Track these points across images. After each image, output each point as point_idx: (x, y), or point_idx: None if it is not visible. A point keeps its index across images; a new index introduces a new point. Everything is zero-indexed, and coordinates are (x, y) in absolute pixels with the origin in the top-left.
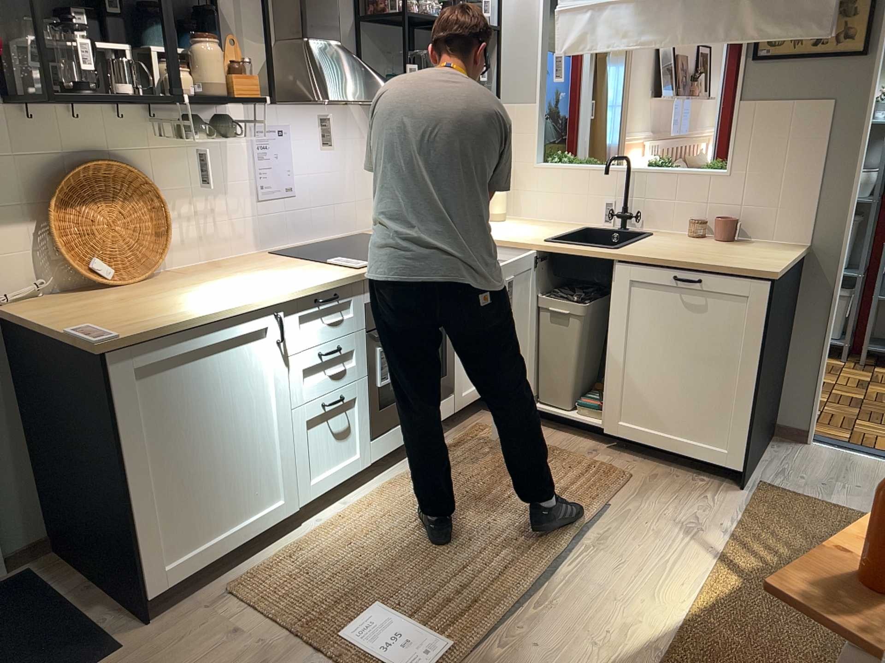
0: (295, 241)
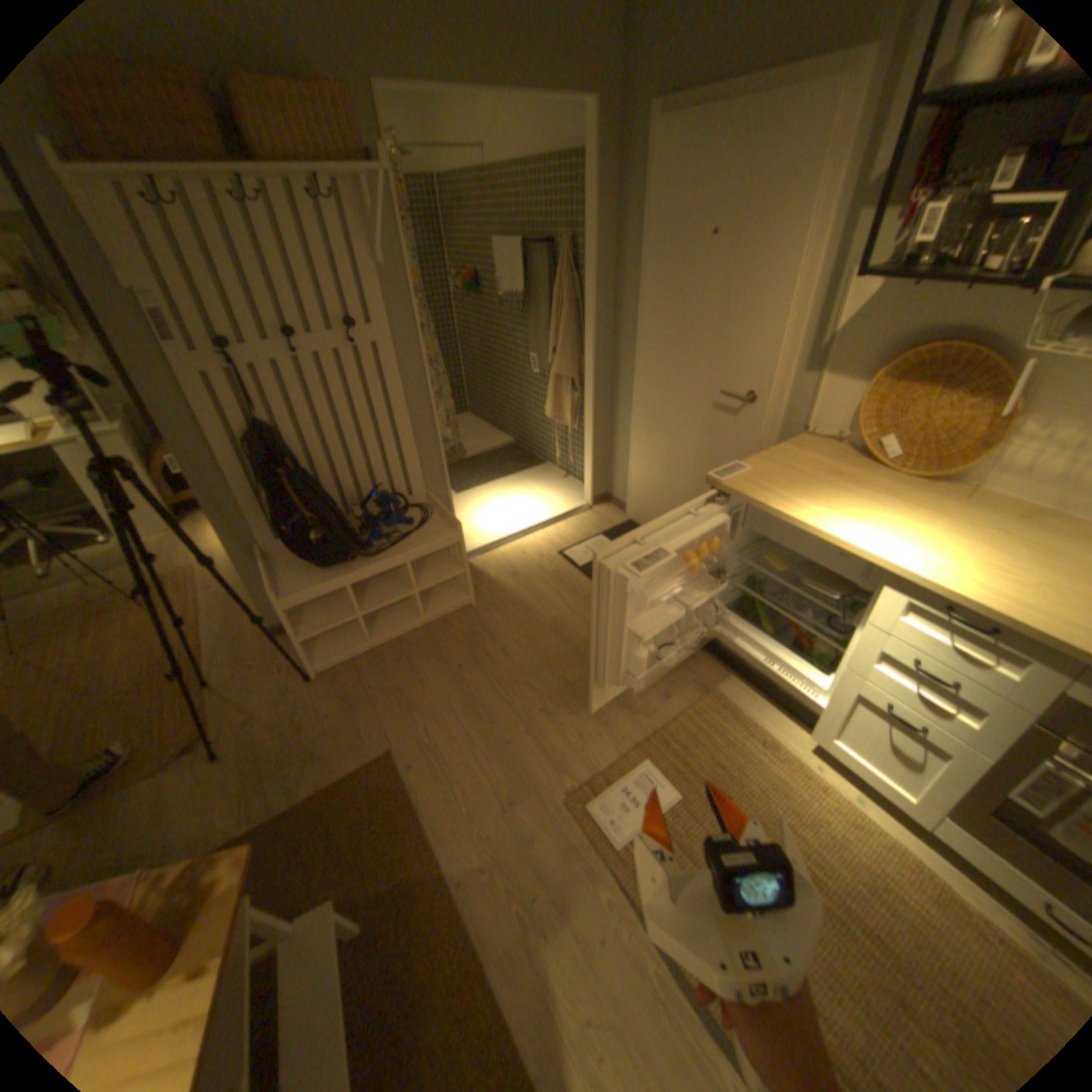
0: None
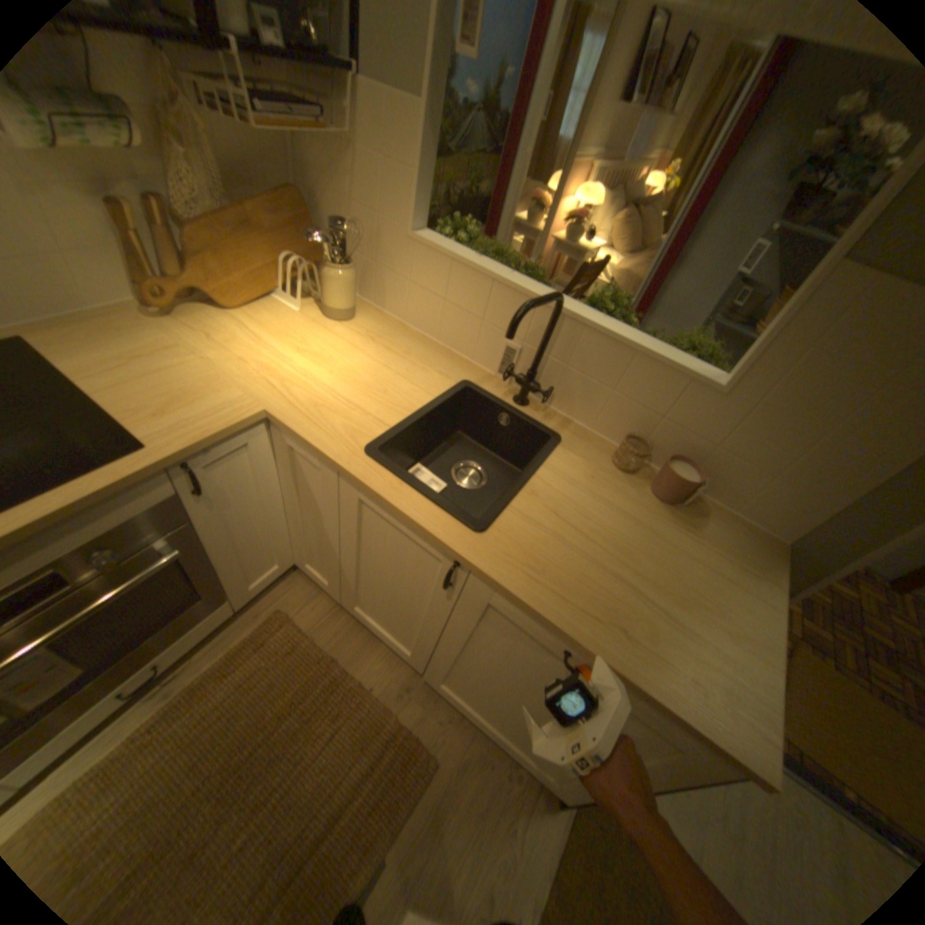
0: None
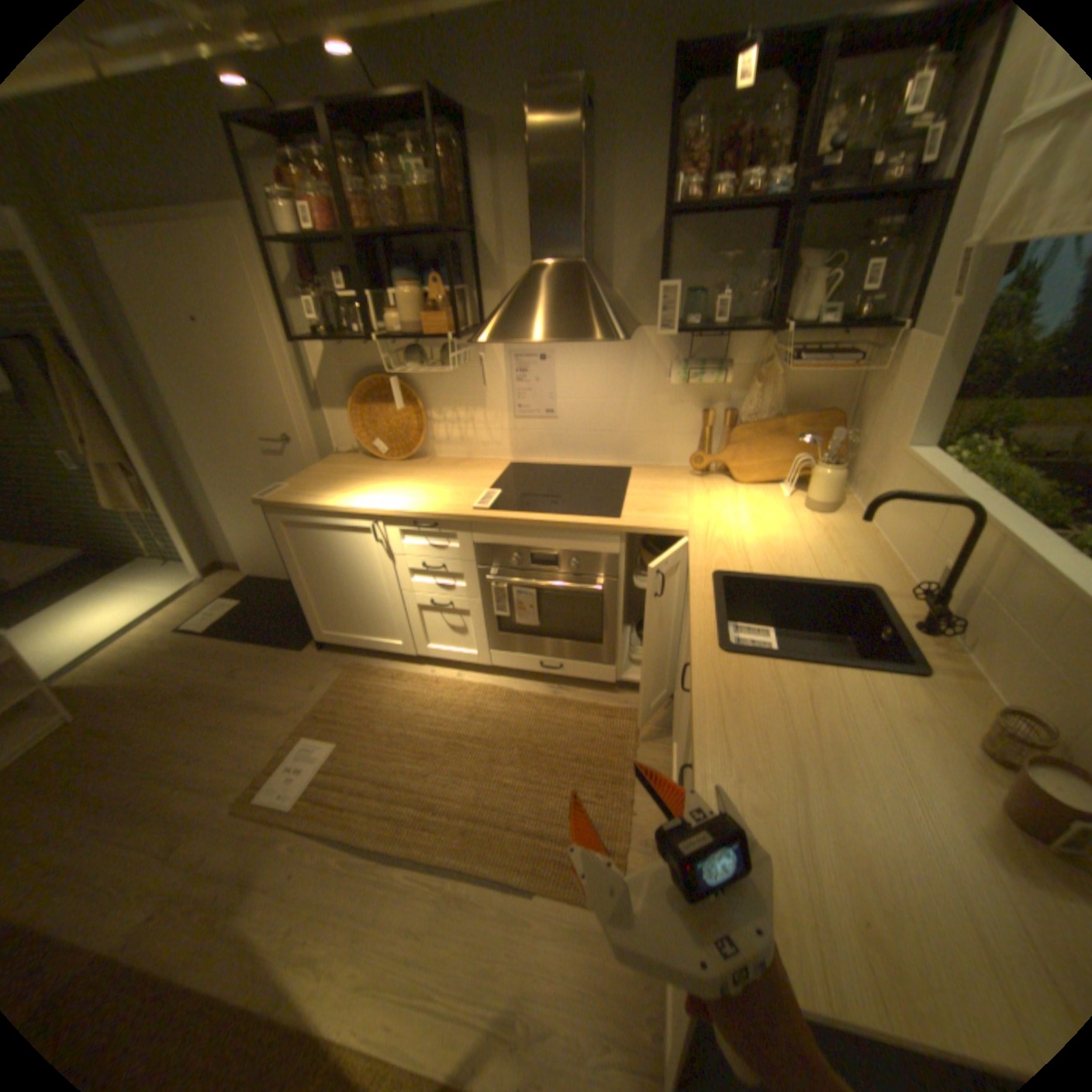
0: (554, 458)
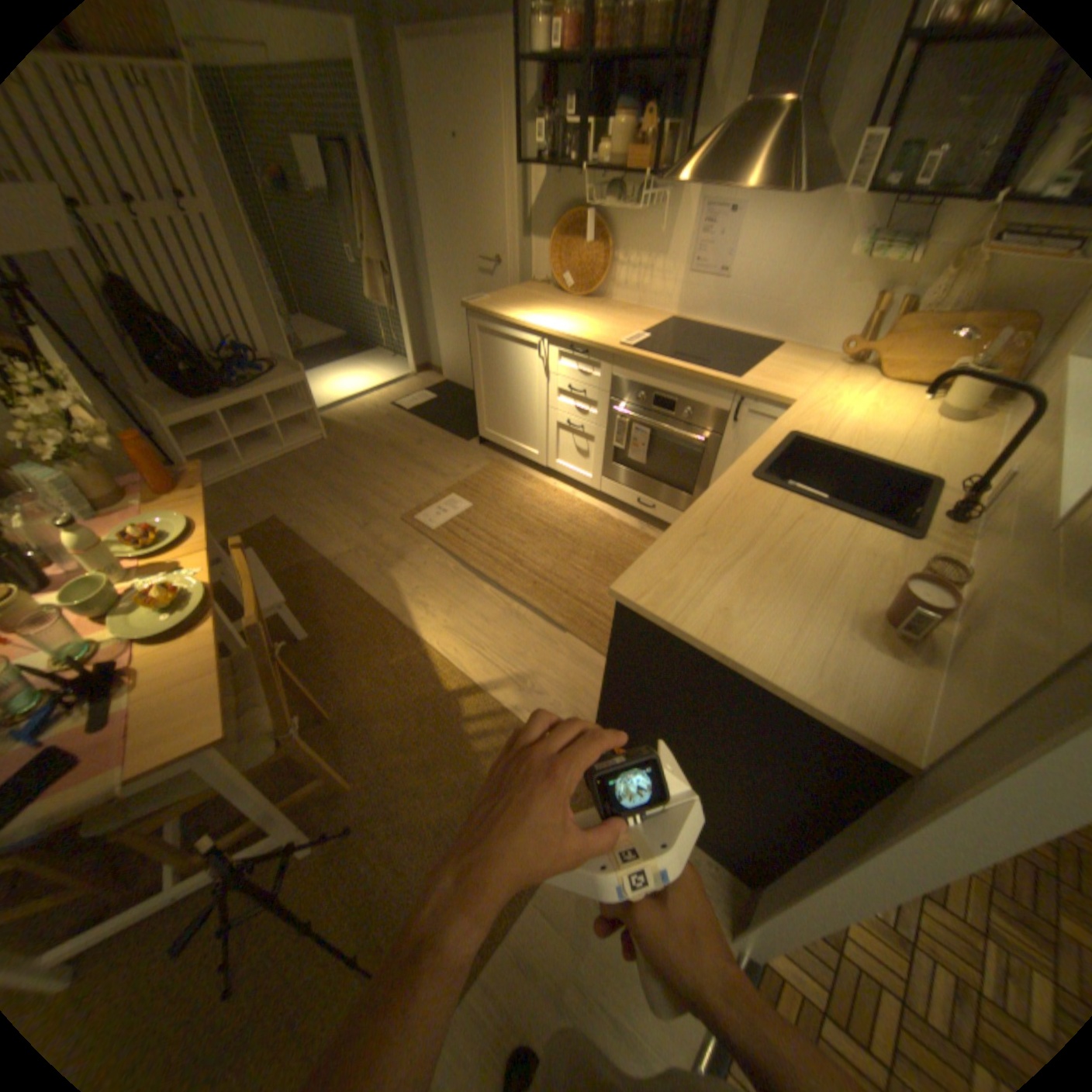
0: (714, 321)
